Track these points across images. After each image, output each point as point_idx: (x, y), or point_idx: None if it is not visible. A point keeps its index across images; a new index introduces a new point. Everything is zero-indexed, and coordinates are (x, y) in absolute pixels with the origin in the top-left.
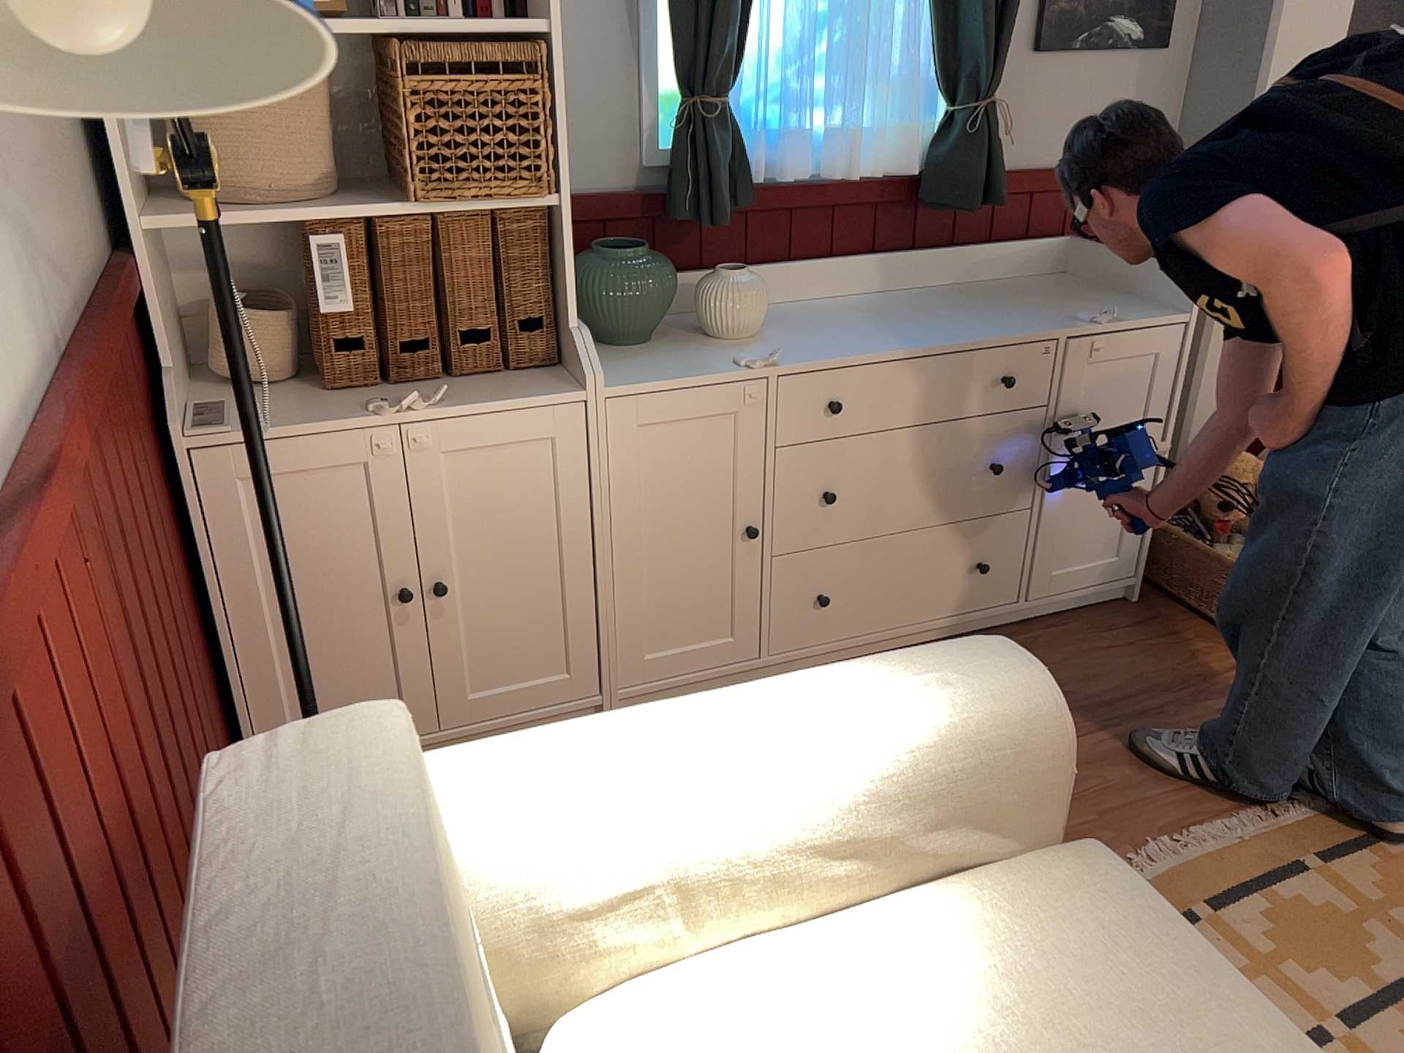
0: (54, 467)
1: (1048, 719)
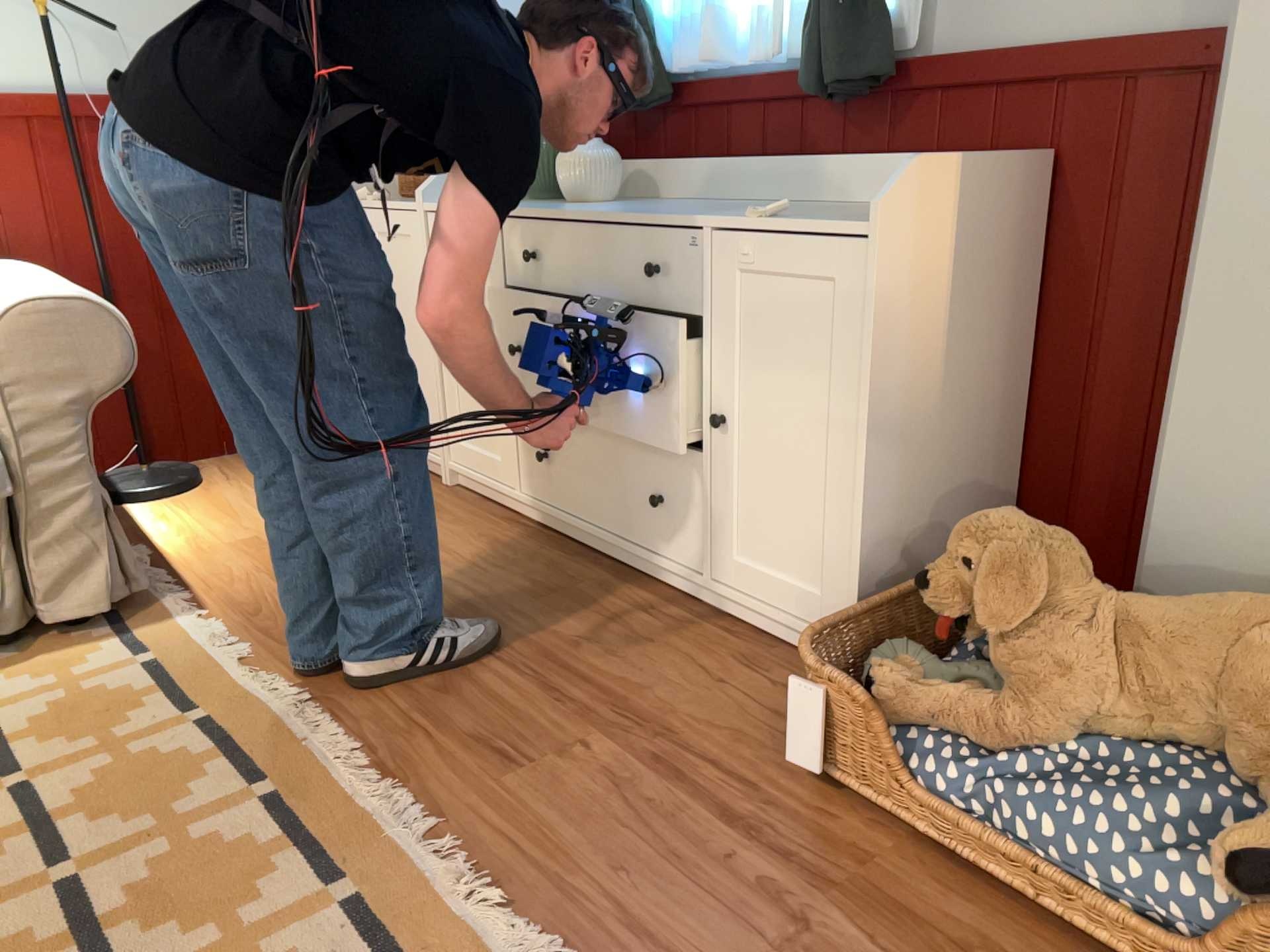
0: (12, 108)
1: (8, 324)
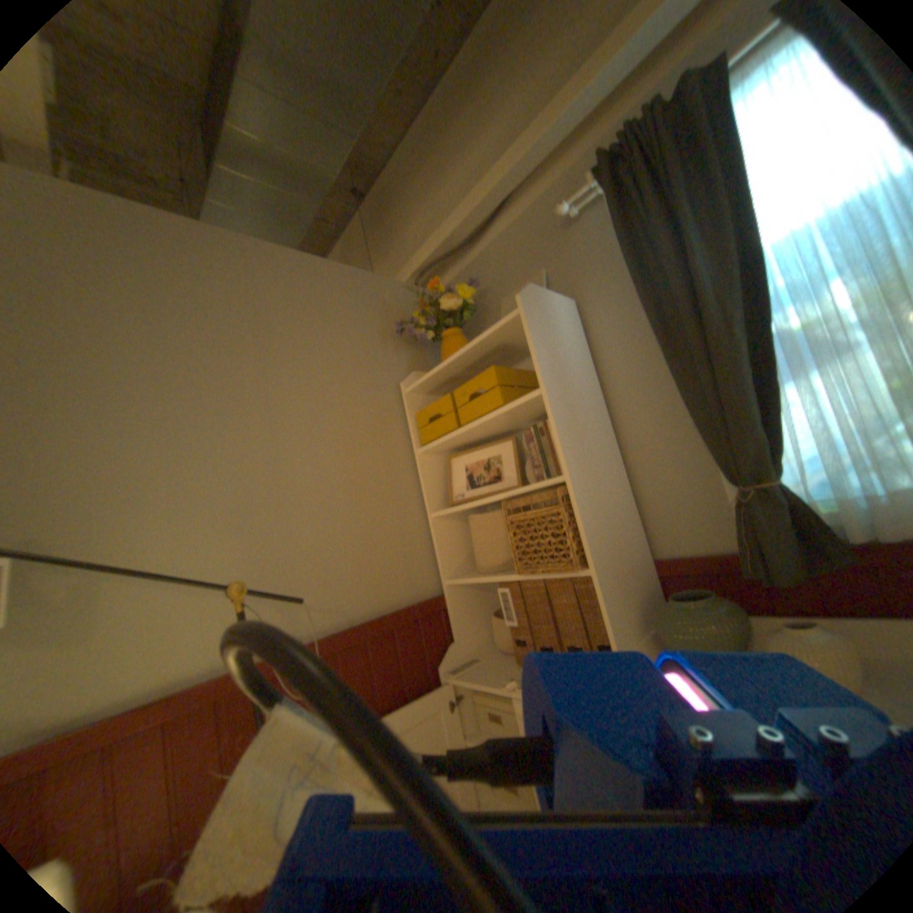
0: (200, 695)
1: None
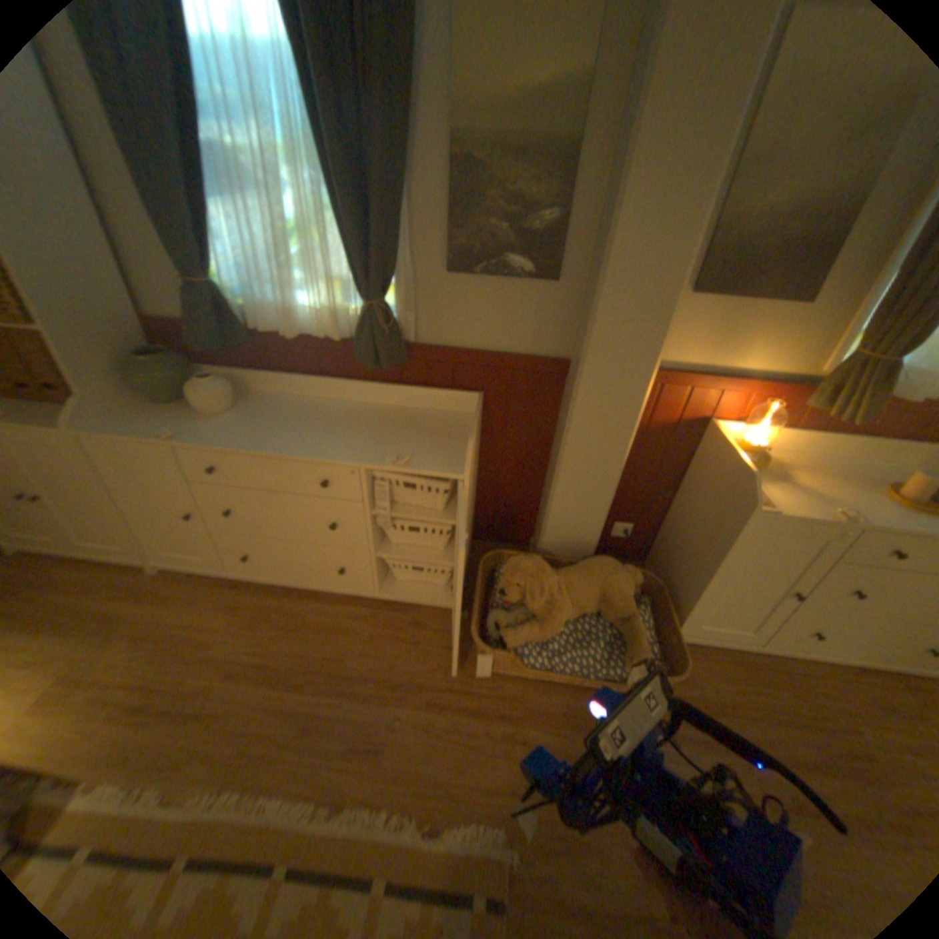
0: None
1: None
